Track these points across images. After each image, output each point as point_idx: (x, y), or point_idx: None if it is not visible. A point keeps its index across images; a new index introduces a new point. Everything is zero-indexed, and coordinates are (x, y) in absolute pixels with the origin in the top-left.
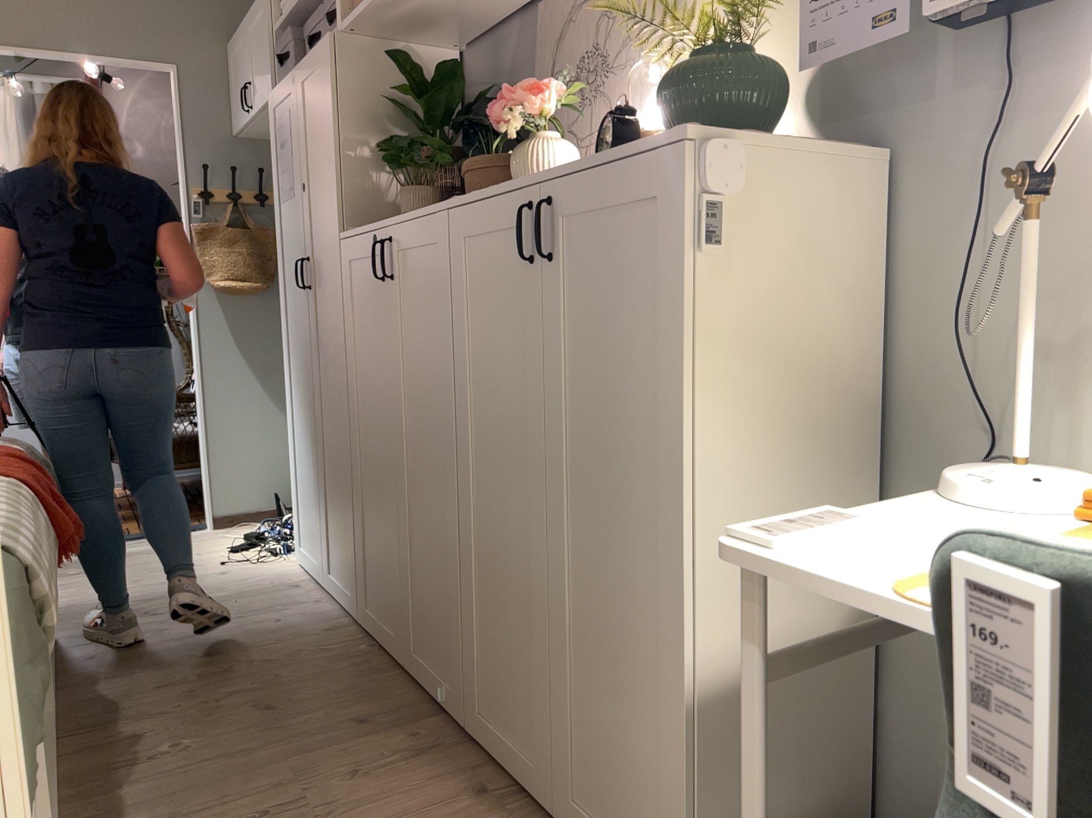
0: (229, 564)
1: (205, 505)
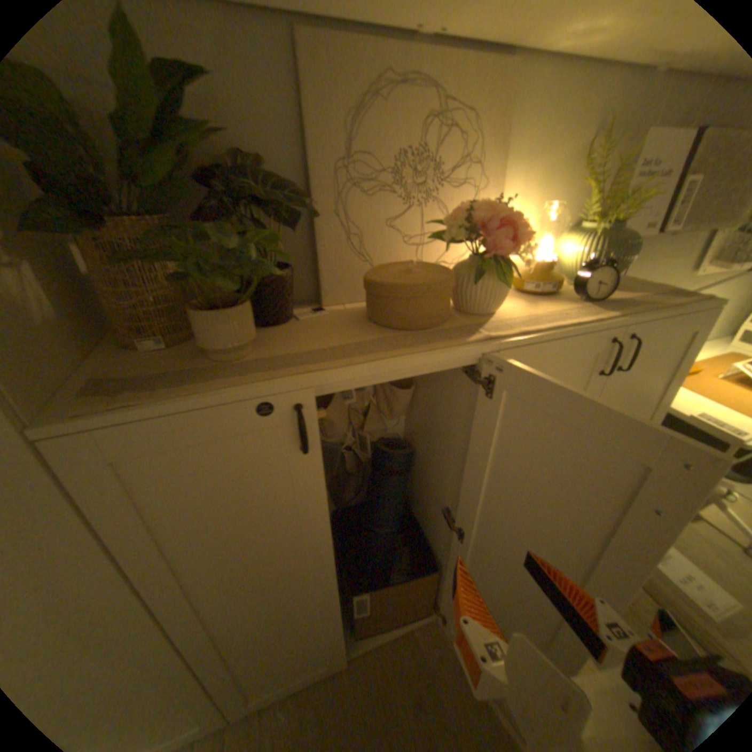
0: None
1: None
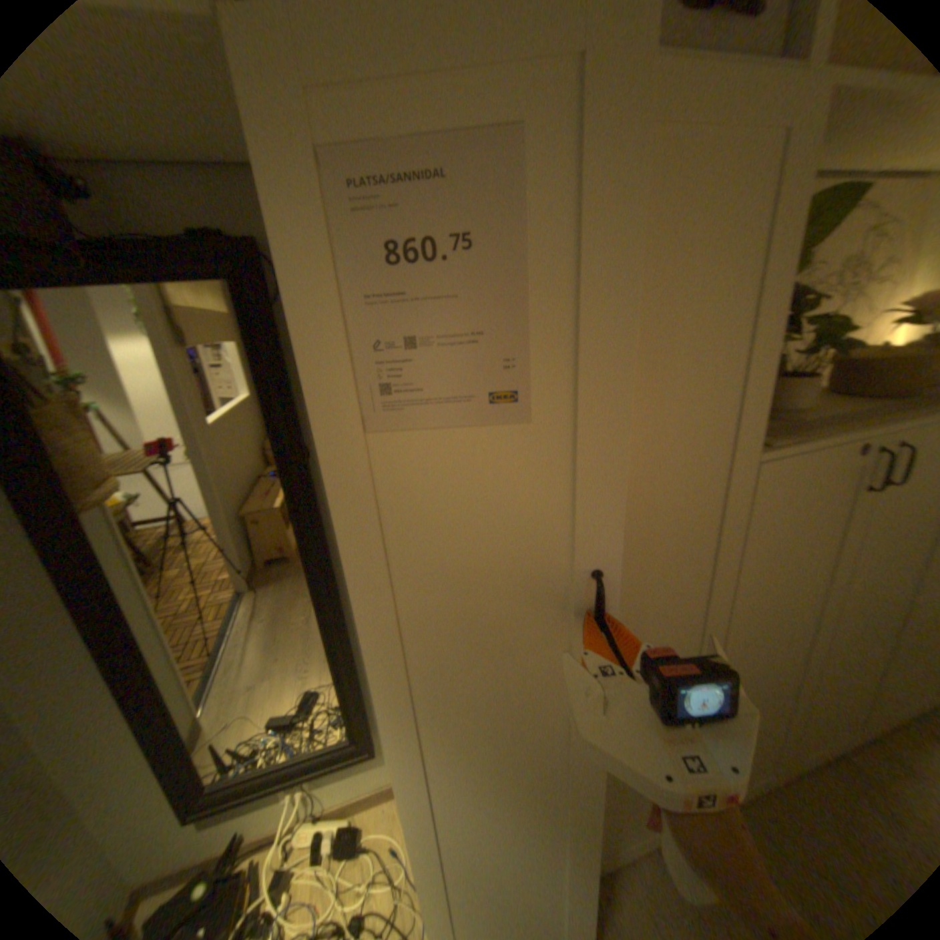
0: None
1: None
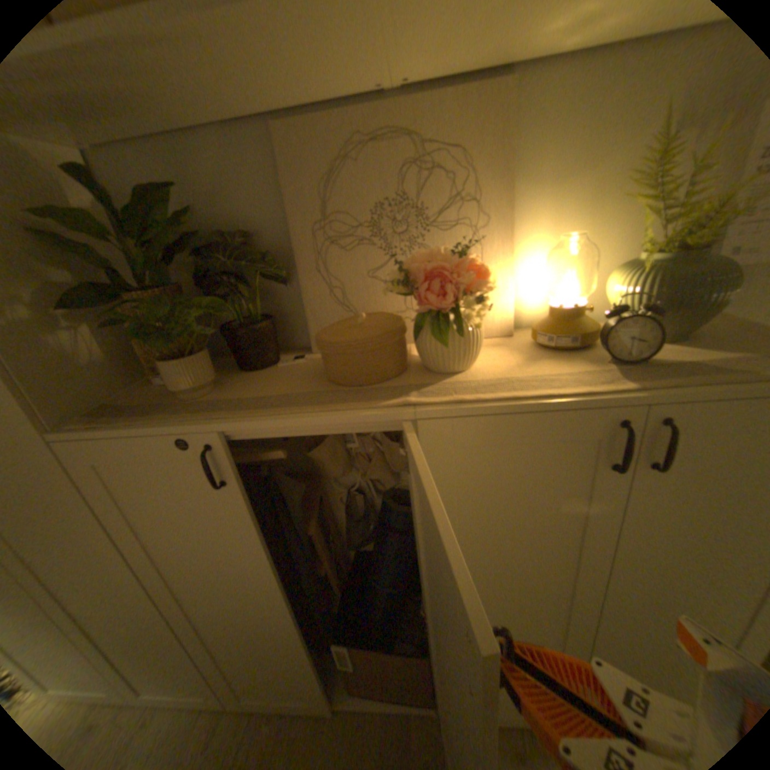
0: None
1: None
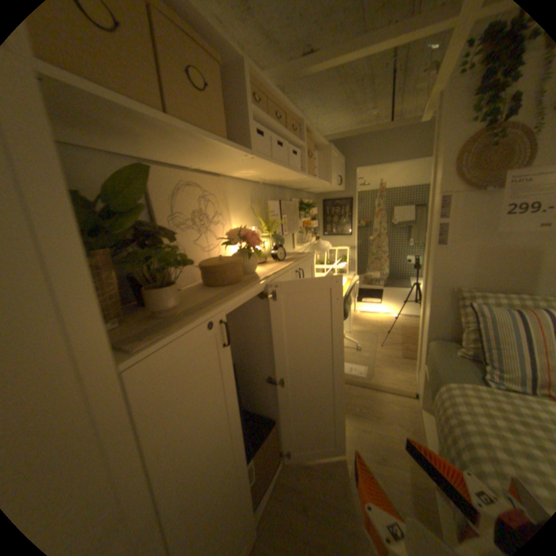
0: None
1: None
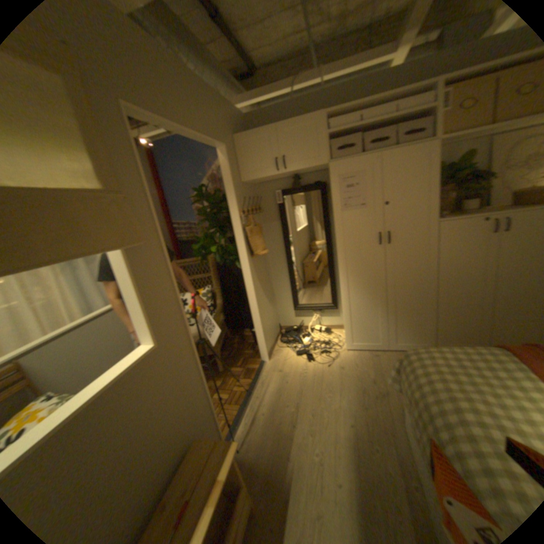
0: (329, 366)
1: (262, 354)
